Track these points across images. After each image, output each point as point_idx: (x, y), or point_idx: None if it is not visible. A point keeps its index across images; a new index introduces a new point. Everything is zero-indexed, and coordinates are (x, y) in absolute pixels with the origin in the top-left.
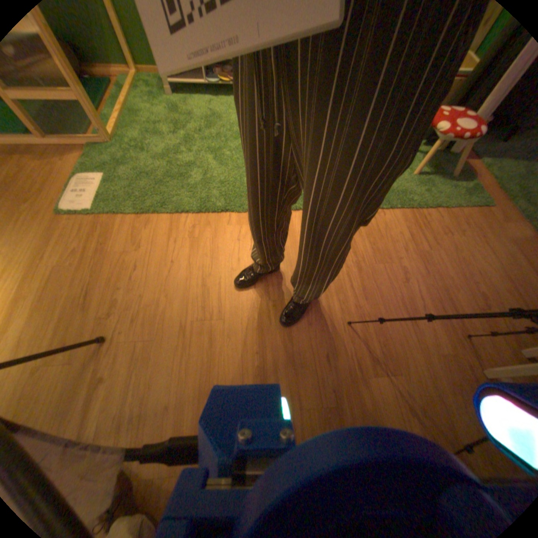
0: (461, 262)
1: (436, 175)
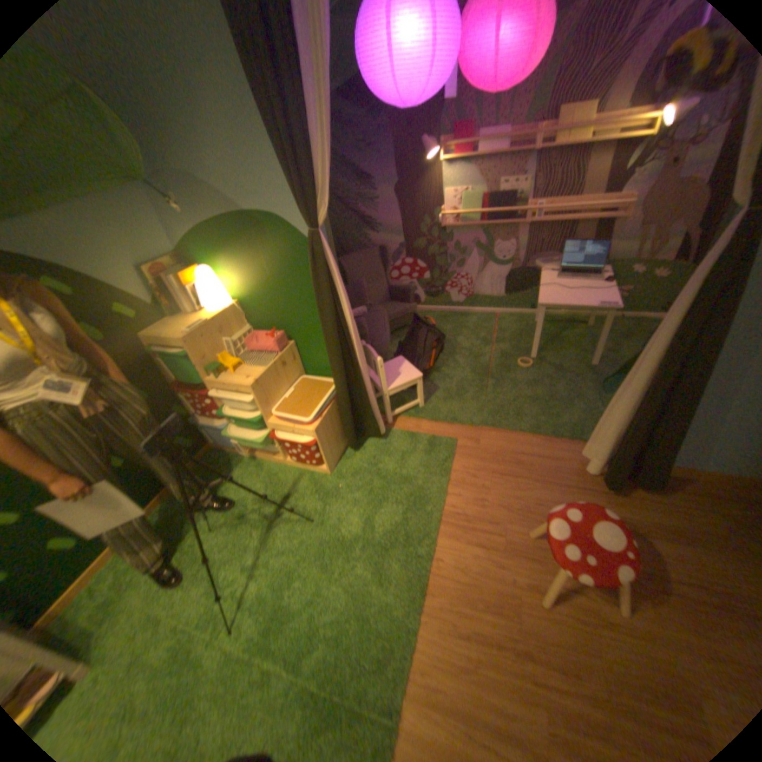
0: (525, 512)
1: (403, 464)
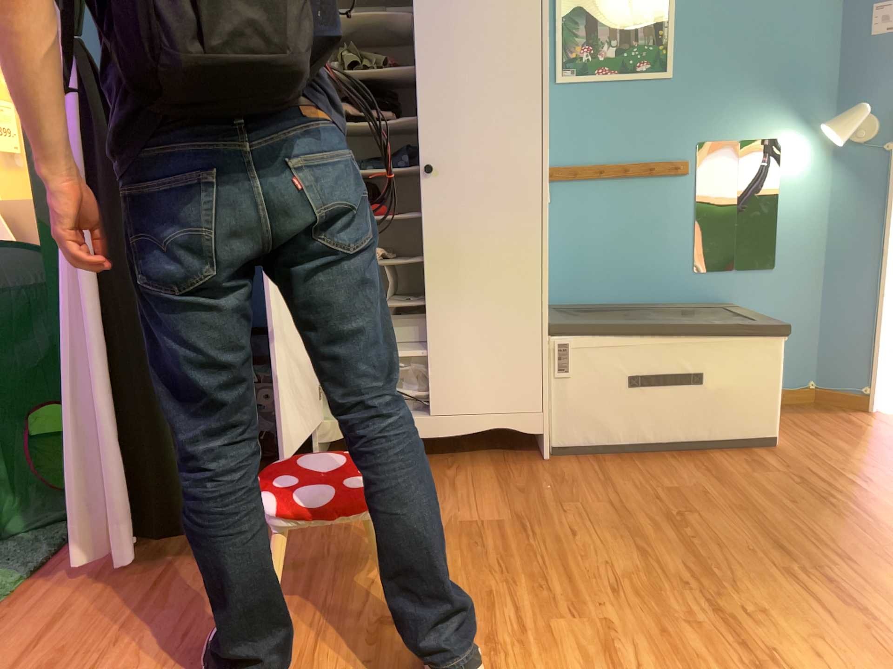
0: (190, 657)
1: None
